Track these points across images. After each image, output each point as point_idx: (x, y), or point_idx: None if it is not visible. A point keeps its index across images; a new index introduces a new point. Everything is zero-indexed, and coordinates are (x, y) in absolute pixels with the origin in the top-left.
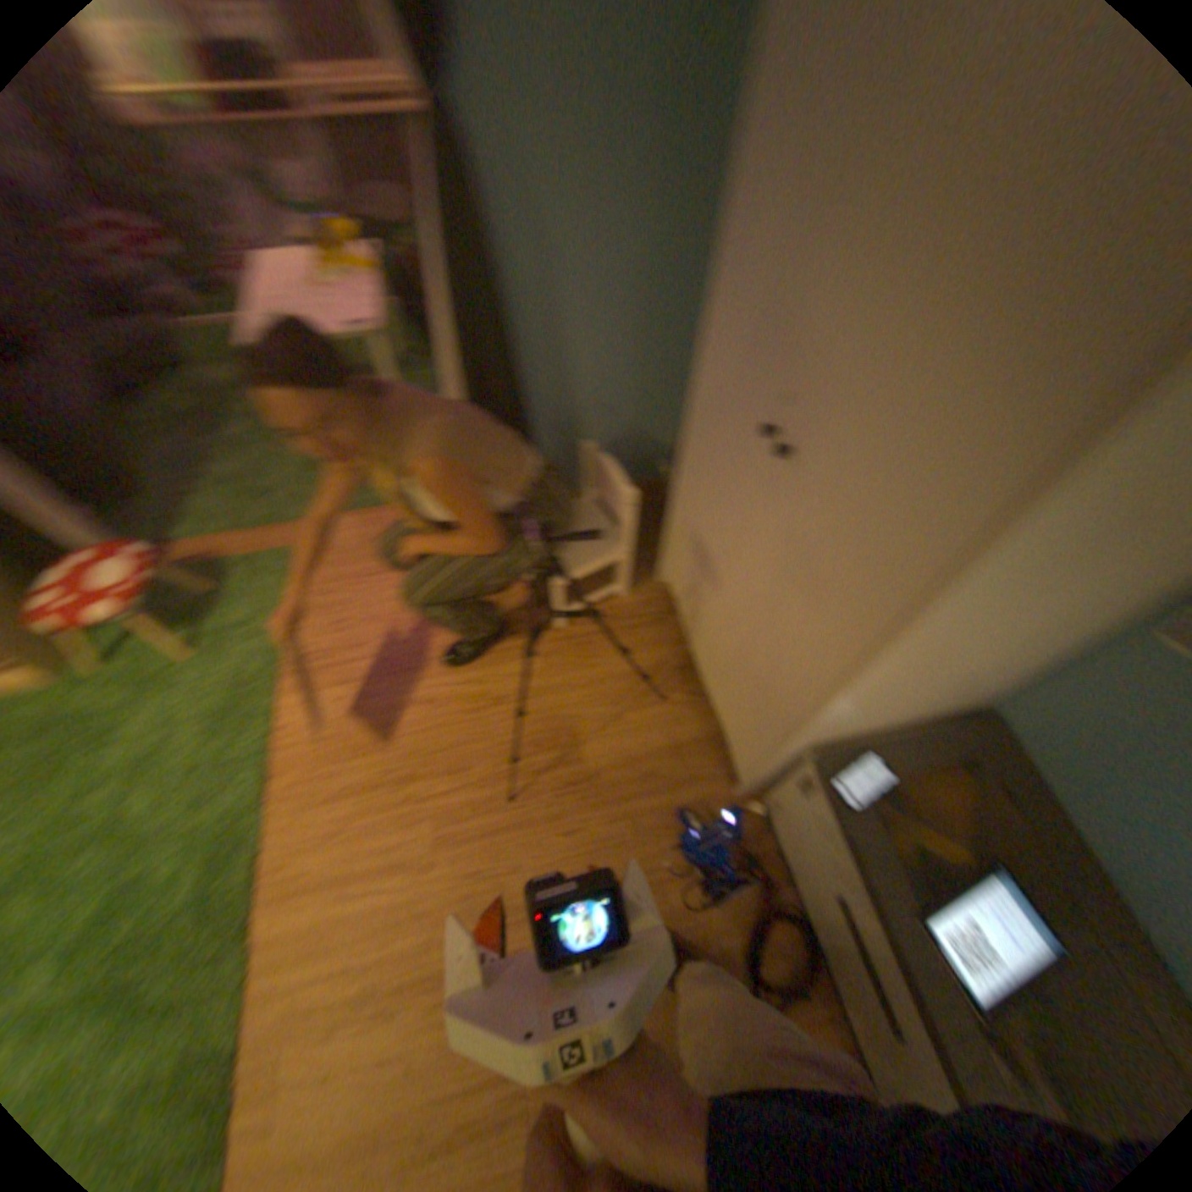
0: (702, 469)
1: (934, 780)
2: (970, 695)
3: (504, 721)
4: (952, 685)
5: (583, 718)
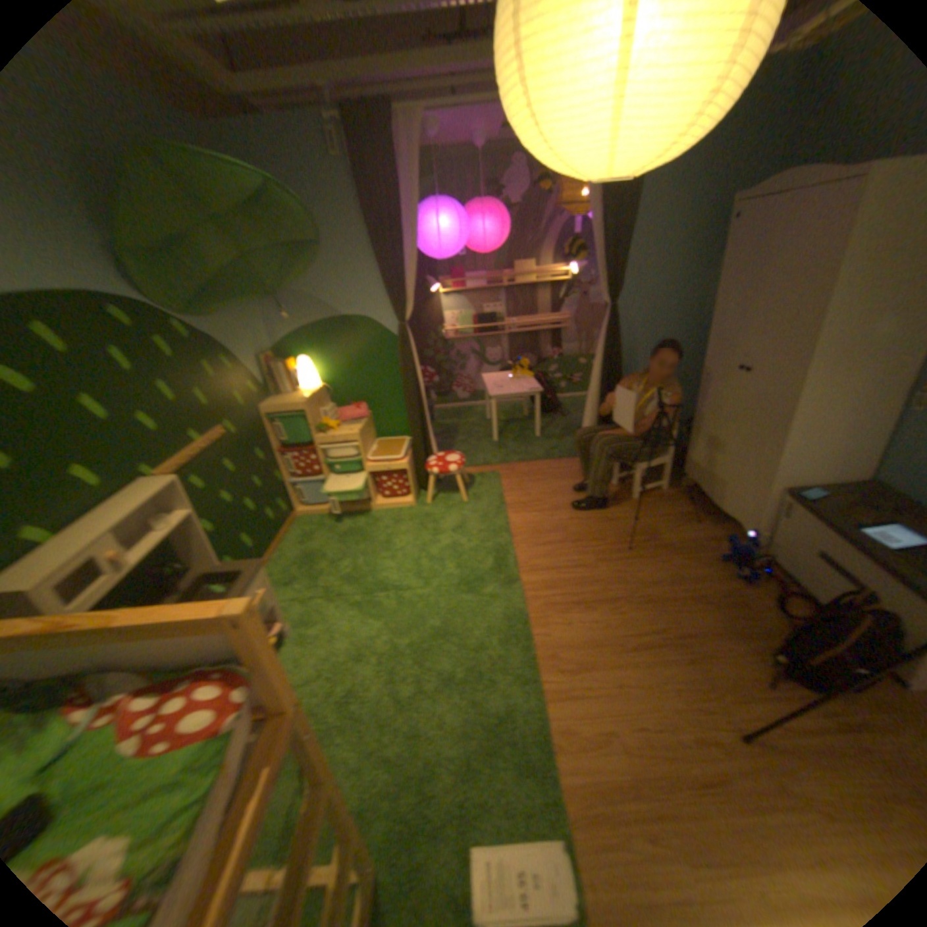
0: (706, 407)
1: (850, 501)
2: (850, 455)
3: (615, 526)
4: (835, 439)
5: (656, 527)
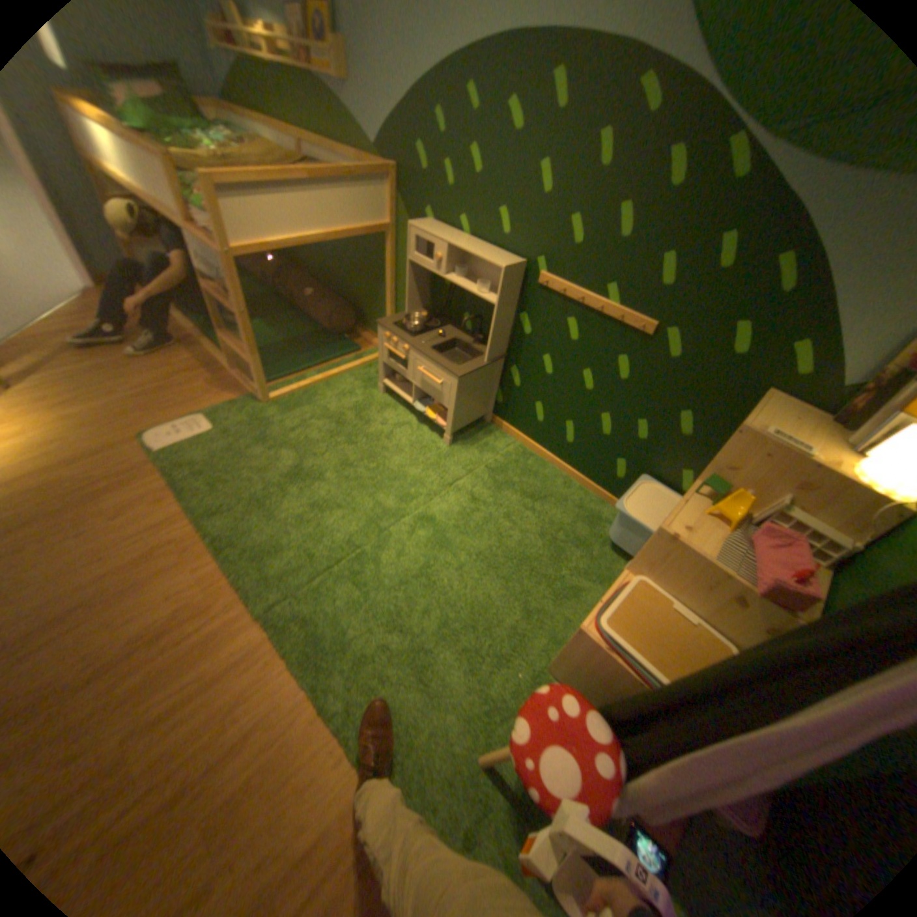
0: None
1: None
2: None
3: None
4: None
5: None
